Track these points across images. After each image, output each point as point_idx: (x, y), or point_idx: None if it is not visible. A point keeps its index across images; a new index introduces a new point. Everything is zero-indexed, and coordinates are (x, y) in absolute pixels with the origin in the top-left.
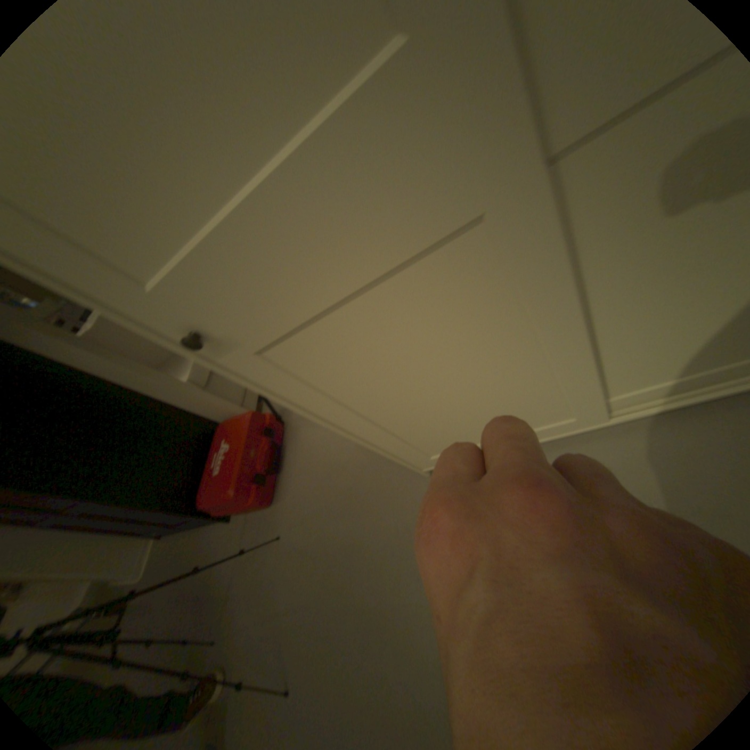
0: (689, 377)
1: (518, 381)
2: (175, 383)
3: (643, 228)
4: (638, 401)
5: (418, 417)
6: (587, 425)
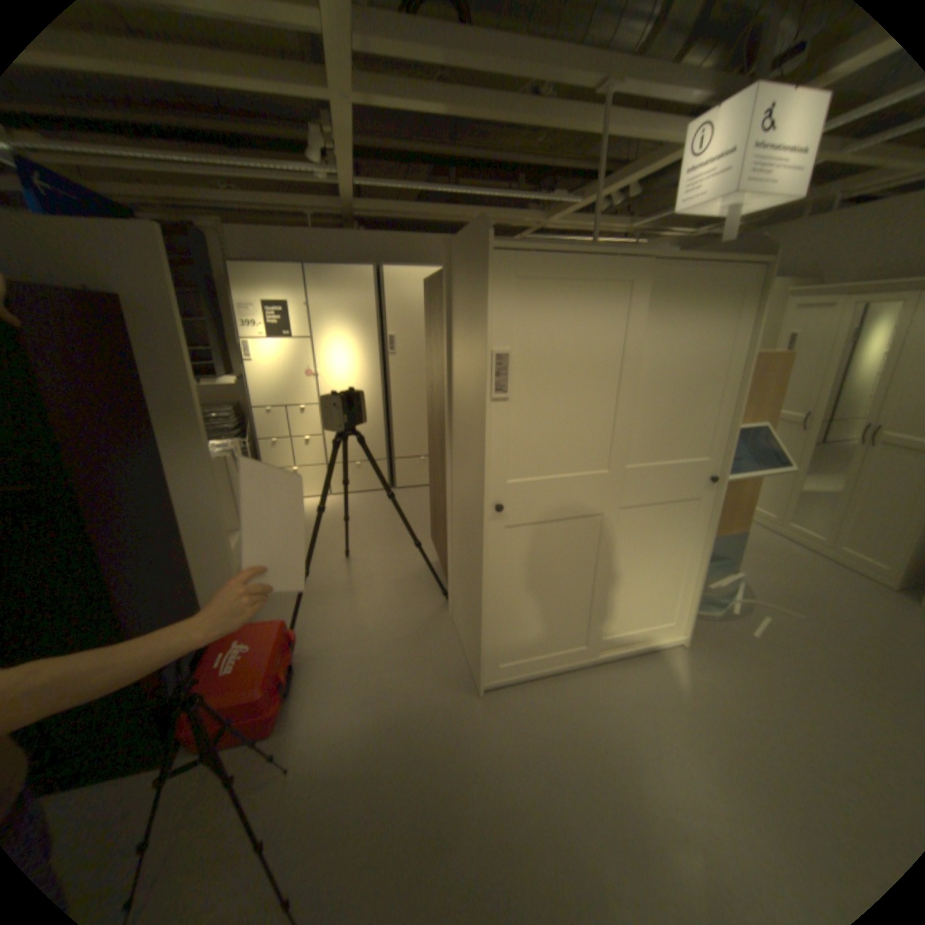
0: (629, 636)
1: (577, 601)
2: (230, 554)
3: (629, 543)
4: (609, 648)
5: (524, 611)
6: (589, 658)
